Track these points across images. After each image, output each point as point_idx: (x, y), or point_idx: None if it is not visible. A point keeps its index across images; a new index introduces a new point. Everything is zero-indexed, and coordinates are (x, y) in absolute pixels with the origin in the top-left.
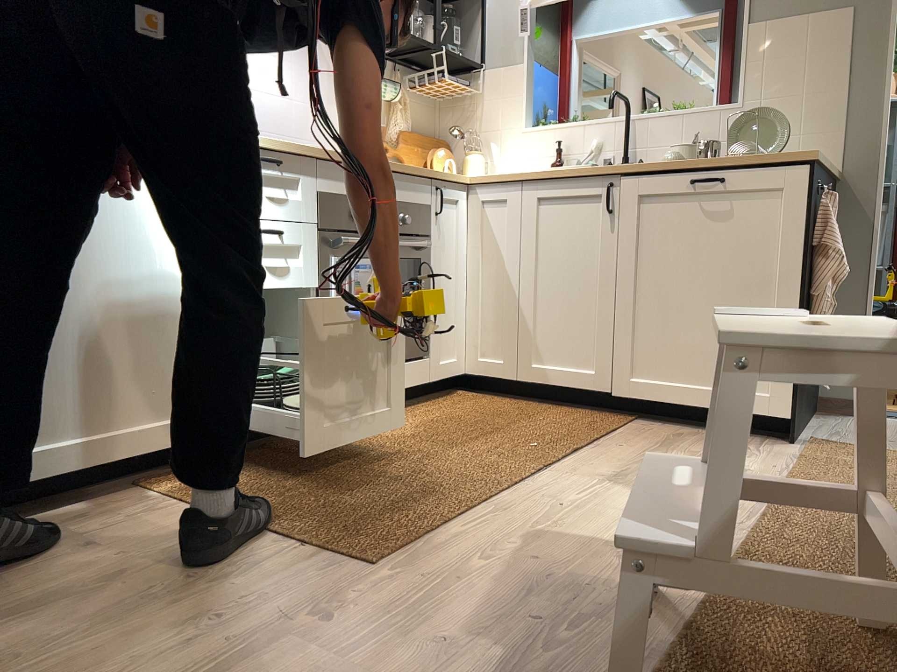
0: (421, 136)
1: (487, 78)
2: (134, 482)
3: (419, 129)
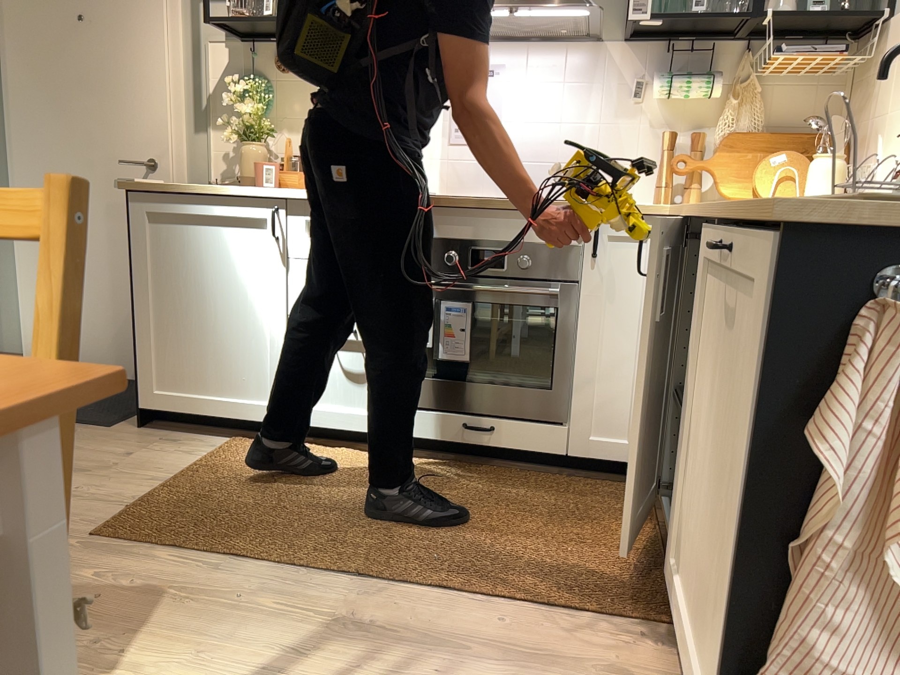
0: (761, 138)
1: (891, 30)
2: (243, 435)
3: (794, 124)
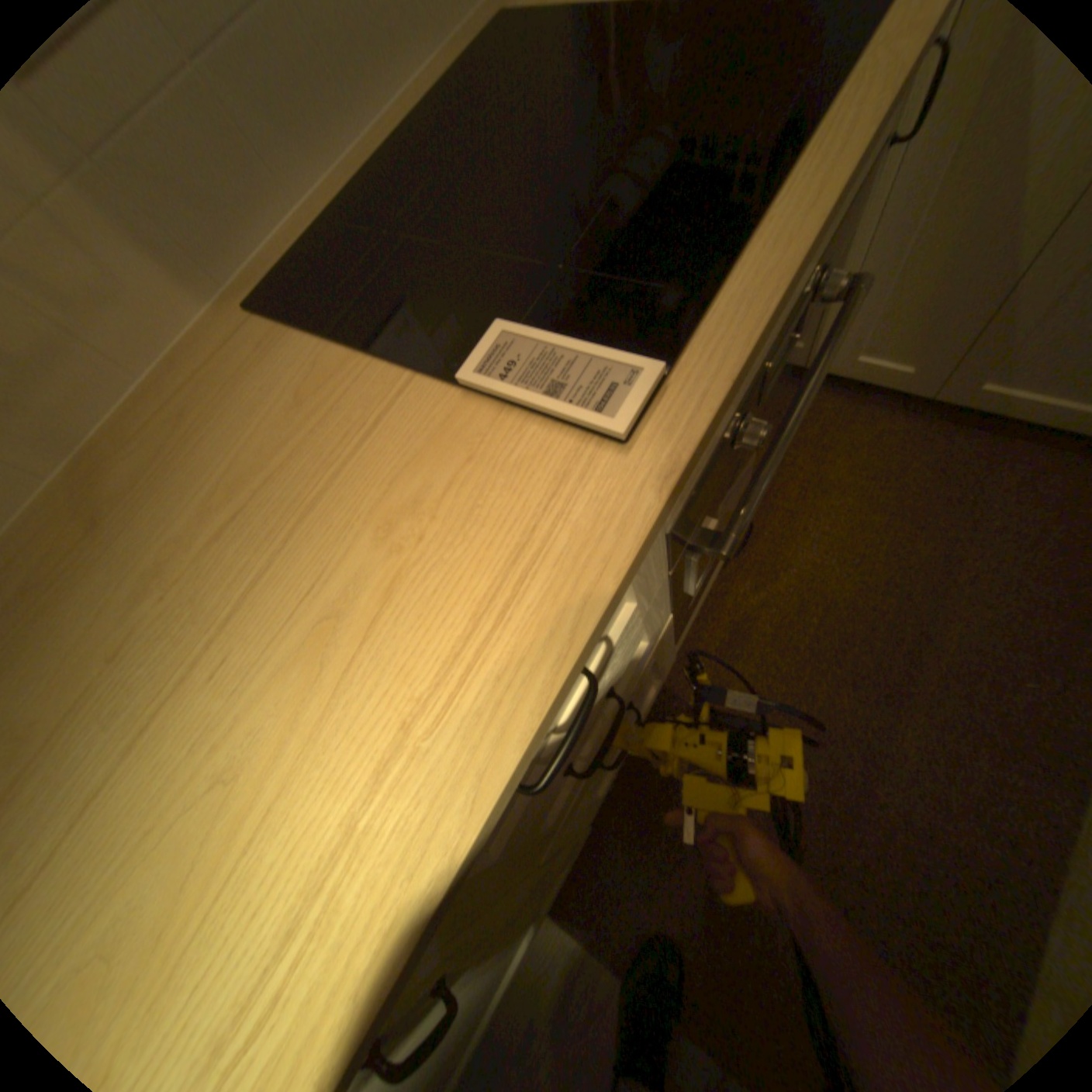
0: None
1: None
2: None
3: None
